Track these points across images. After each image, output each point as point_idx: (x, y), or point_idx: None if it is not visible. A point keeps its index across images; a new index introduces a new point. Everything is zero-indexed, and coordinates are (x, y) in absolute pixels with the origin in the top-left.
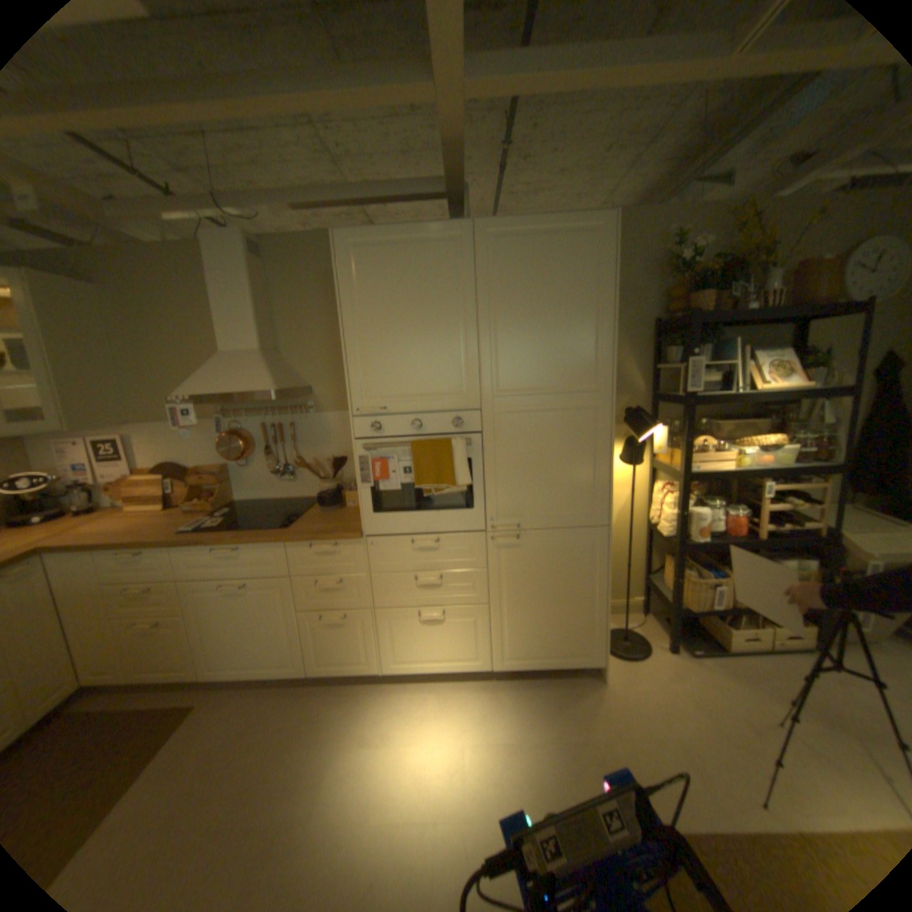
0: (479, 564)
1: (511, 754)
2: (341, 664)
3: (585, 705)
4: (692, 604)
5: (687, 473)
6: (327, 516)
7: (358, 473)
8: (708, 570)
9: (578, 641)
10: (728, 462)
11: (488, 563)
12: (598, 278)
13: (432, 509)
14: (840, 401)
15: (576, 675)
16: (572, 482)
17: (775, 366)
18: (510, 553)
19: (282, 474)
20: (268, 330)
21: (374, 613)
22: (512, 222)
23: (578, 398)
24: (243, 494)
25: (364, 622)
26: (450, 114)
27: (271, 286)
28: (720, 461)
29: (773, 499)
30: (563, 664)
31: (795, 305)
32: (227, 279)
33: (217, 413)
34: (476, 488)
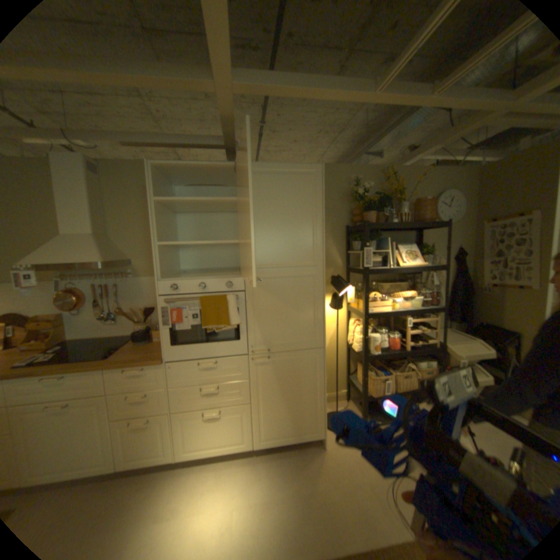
0: (244, 376)
1: (264, 509)
2: (144, 457)
3: (313, 466)
4: (373, 393)
5: (366, 314)
6: (137, 349)
7: (160, 319)
8: (381, 370)
9: (307, 423)
10: (387, 307)
11: (249, 376)
12: (313, 201)
13: (212, 341)
14: (440, 273)
15: (307, 446)
16: (301, 321)
17: (407, 253)
18: (264, 368)
19: (106, 320)
20: (99, 221)
21: (170, 417)
22: (262, 165)
23: (303, 270)
24: (74, 335)
25: (162, 424)
26: (223, 100)
27: (103, 193)
28: (383, 306)
29: (411, 327)
30: (298, 440)
31: (415, 221)
32: (69, 186)
33: (56, 278)
34: (241, 326)
